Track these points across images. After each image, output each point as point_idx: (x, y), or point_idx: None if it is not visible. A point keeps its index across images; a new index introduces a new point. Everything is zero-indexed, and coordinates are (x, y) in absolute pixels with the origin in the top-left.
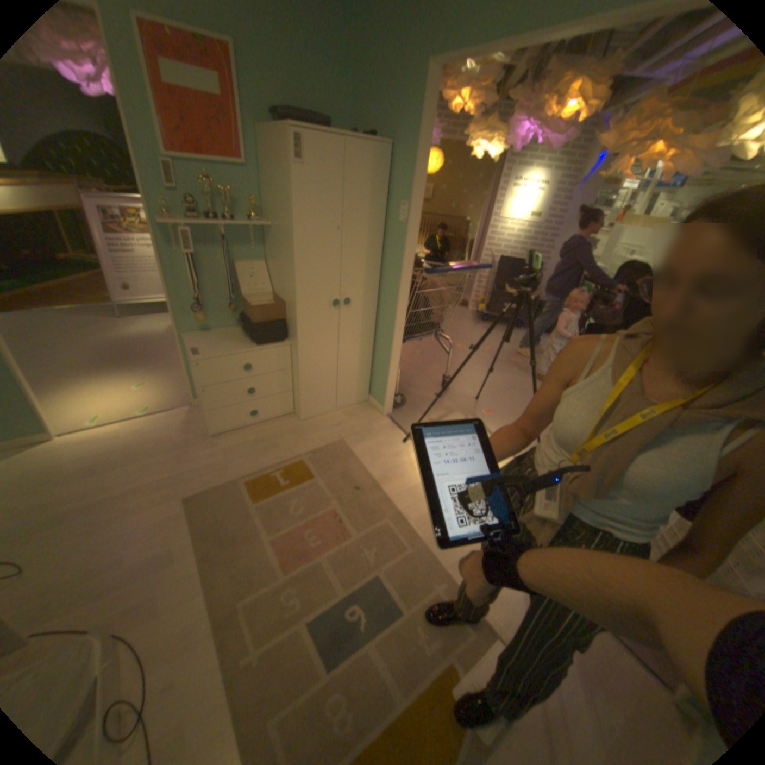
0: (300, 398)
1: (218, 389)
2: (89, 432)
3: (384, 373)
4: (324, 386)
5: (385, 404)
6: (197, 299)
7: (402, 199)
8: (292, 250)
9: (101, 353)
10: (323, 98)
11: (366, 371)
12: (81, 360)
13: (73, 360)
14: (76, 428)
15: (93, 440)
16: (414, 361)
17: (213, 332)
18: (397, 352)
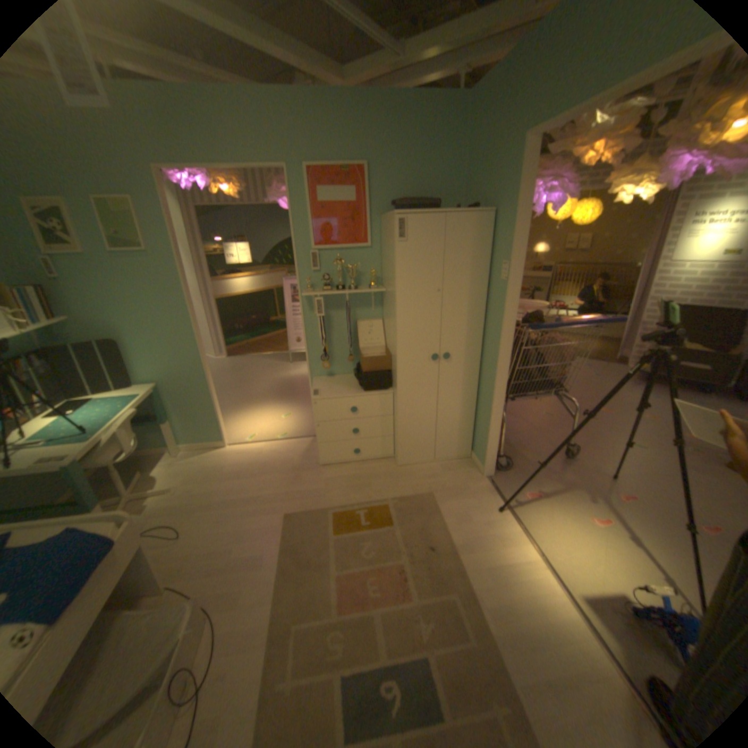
0: (398, 444)
1: (330, 425)
2: (246, 446)
3: (486, 430)
4: (423, 436)
5: (487, 465)
6: (327, 351)
7: (504, 258)
8: (395, 311)
9: (273, 388)
10: (440, 184)
11: (469, 425)
12: (260, 392)
13: (255, 391)
14: (241, 442)
15: (246, 452)
16: (538, 422)
17: (336, 377)
18: (500, 410)
